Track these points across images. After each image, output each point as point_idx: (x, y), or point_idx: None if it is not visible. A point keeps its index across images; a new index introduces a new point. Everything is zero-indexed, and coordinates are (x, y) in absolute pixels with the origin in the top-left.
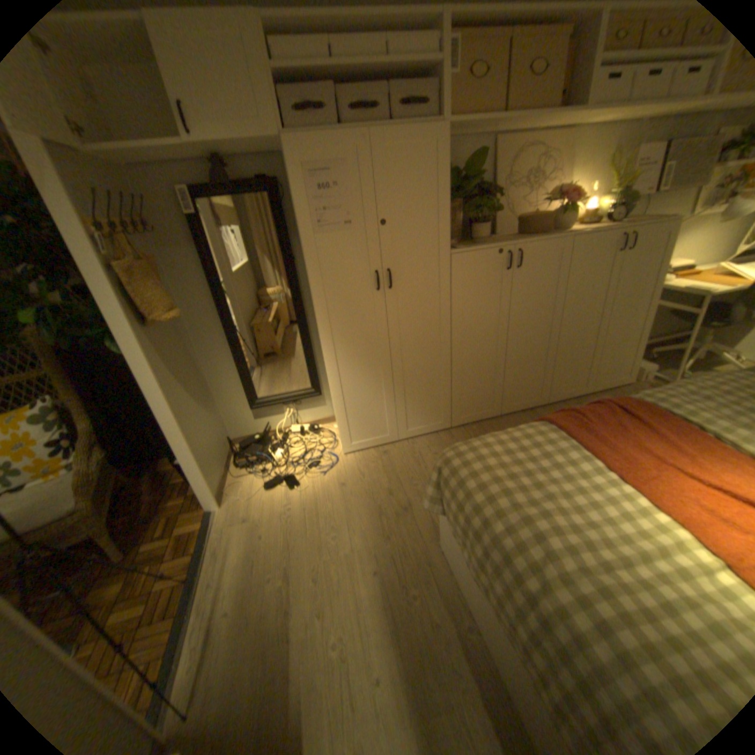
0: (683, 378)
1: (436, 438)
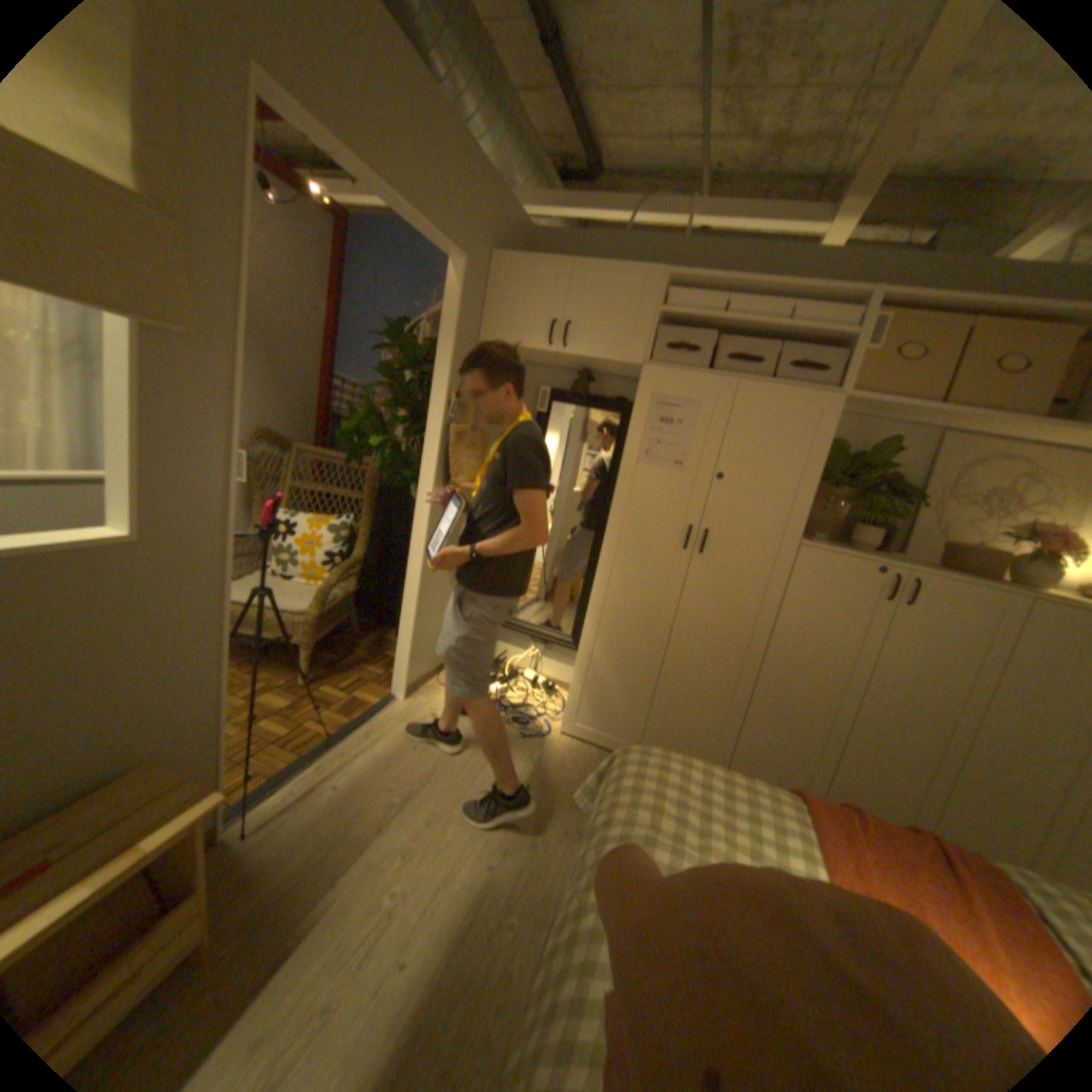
0: None
1: None
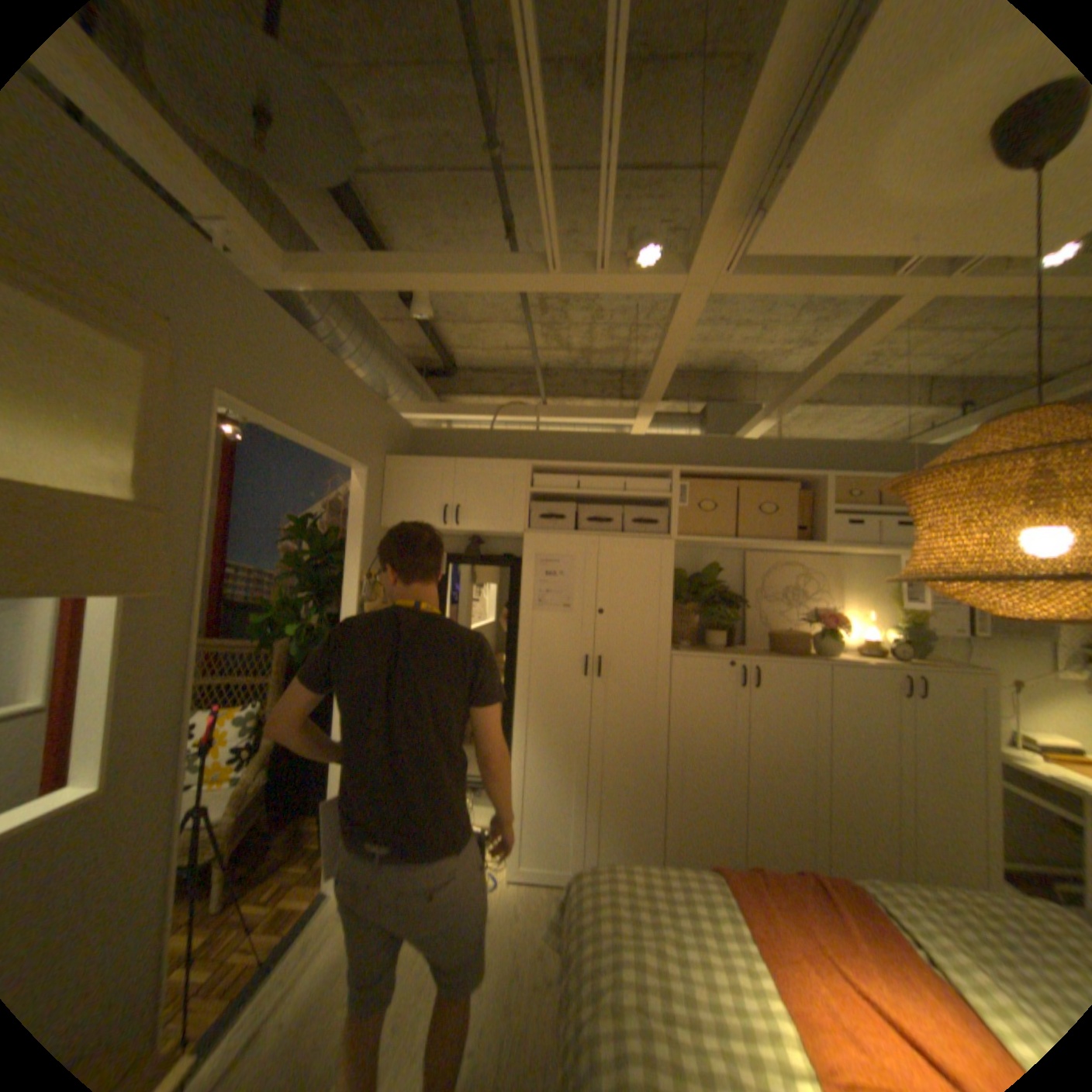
0: None
1: None
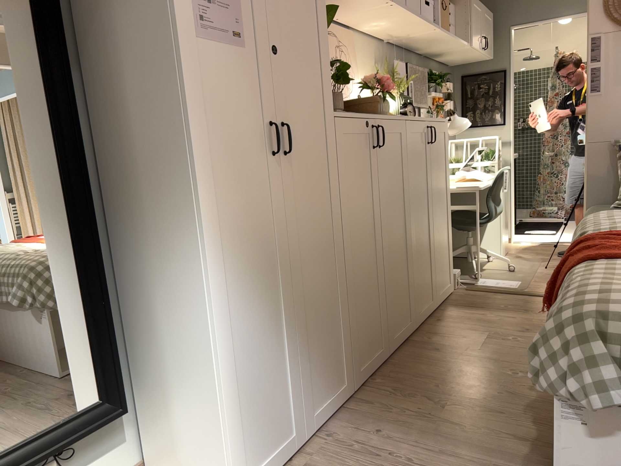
0: (476, 277)
1: (350, 415)
